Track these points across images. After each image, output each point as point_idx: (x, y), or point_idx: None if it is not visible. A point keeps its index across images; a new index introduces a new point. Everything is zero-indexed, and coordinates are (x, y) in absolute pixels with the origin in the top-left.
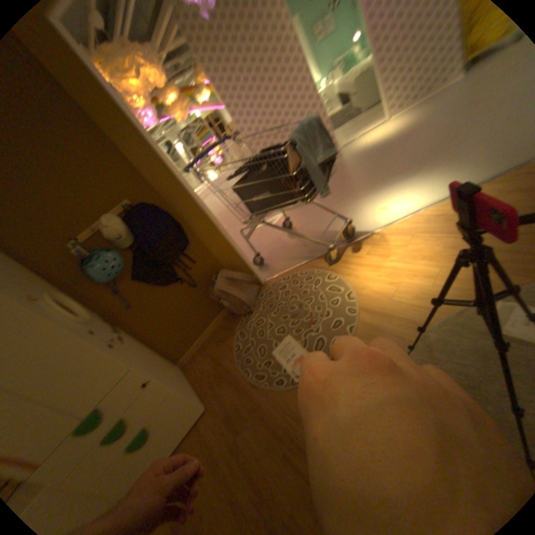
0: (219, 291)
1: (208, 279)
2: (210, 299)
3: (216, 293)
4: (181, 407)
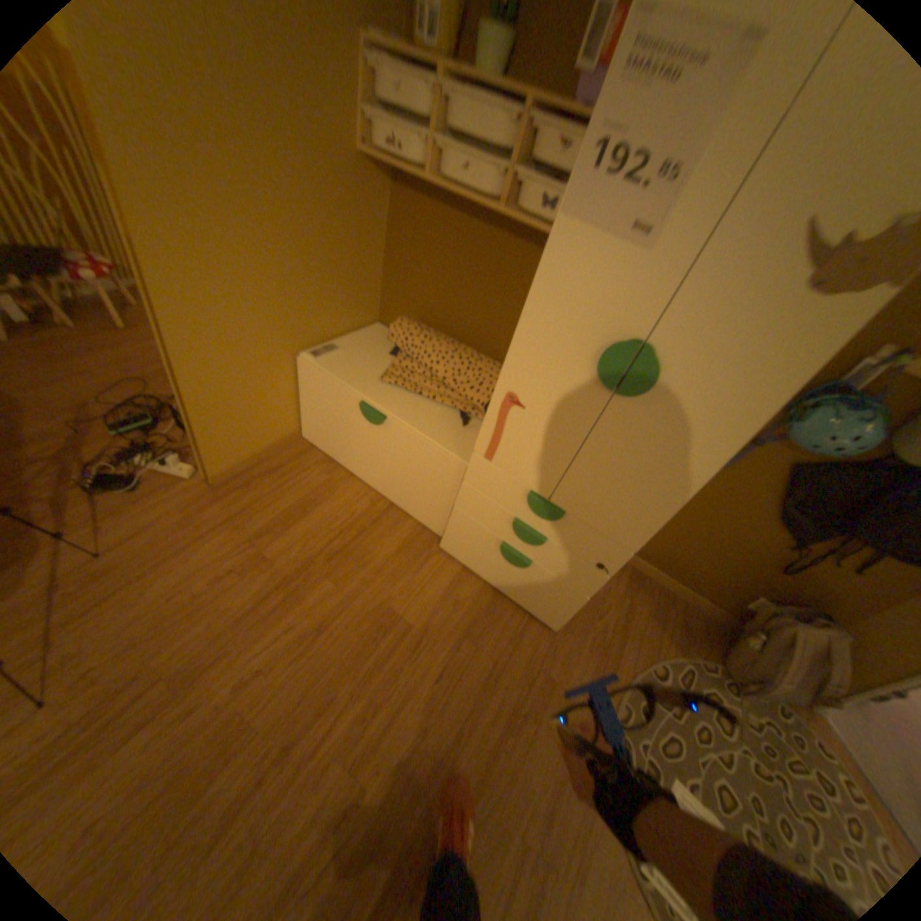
0: (792, 644)
1: (807, 594)
2: (751, 594)
3: (783, 633)
4: (561, 606)
